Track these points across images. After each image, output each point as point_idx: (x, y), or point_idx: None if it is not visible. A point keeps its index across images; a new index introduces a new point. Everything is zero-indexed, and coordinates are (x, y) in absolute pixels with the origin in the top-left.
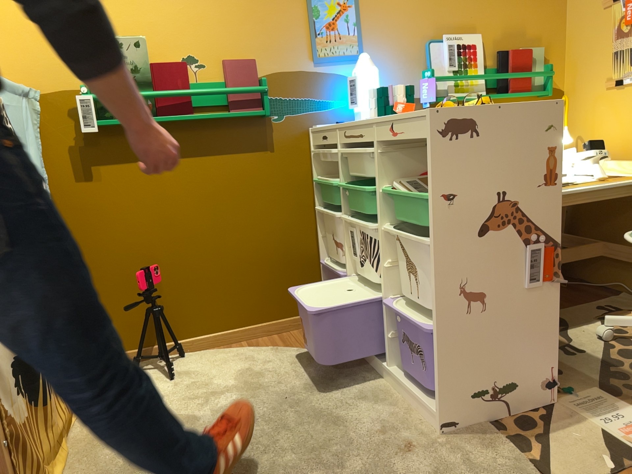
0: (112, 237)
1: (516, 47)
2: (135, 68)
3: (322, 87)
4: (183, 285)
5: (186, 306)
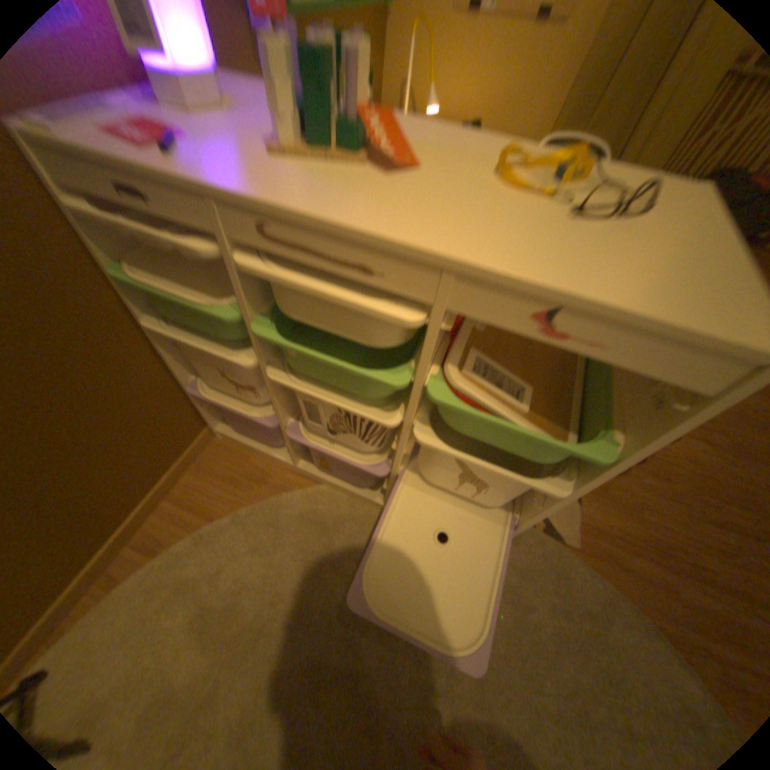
0: None
1: None
2: None
3: None
4: None
5: None
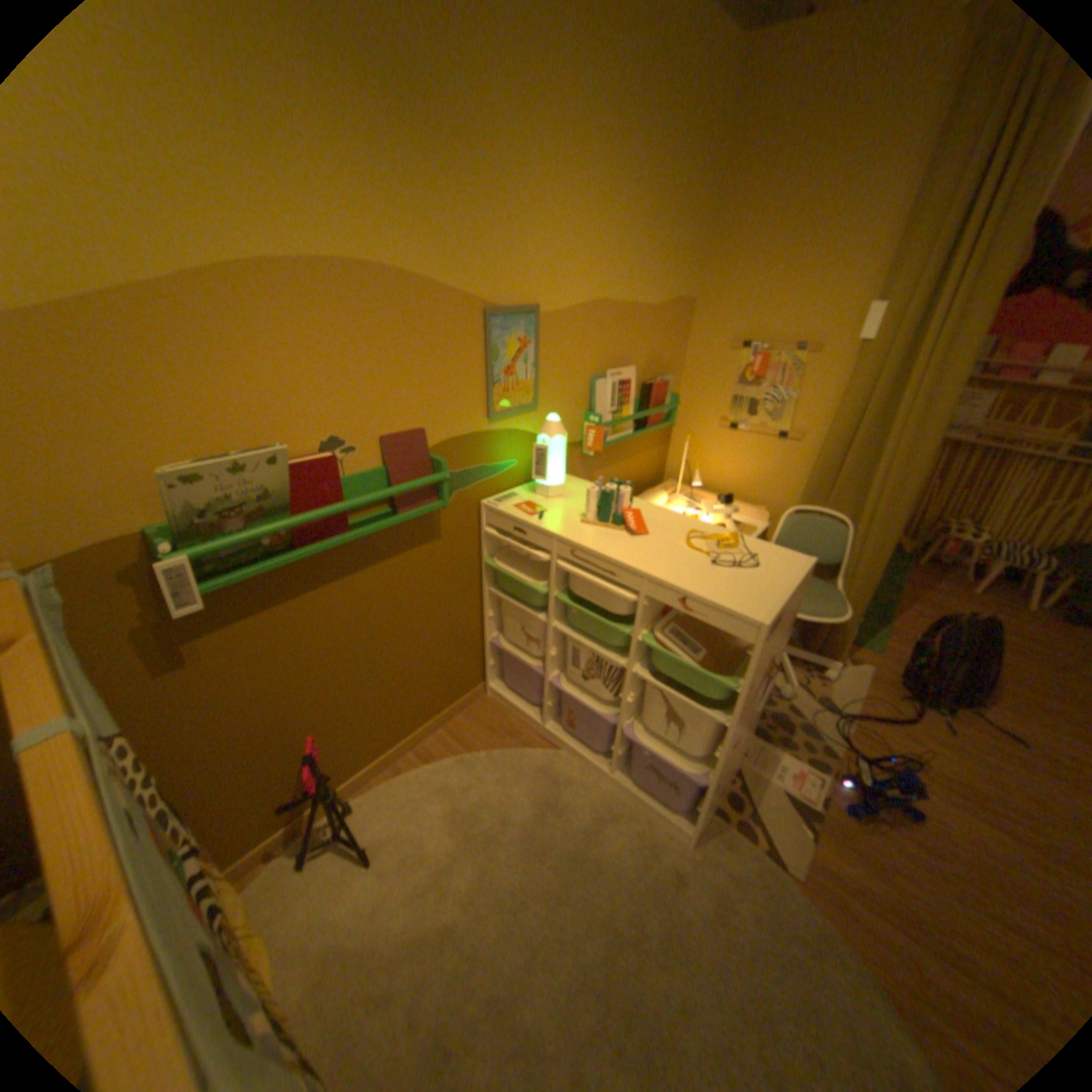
0: (230, 727)
1: (654, 375)
2: (265, 495)
3: (494, 450)
4: (337, 733)
5: (342, 753)
